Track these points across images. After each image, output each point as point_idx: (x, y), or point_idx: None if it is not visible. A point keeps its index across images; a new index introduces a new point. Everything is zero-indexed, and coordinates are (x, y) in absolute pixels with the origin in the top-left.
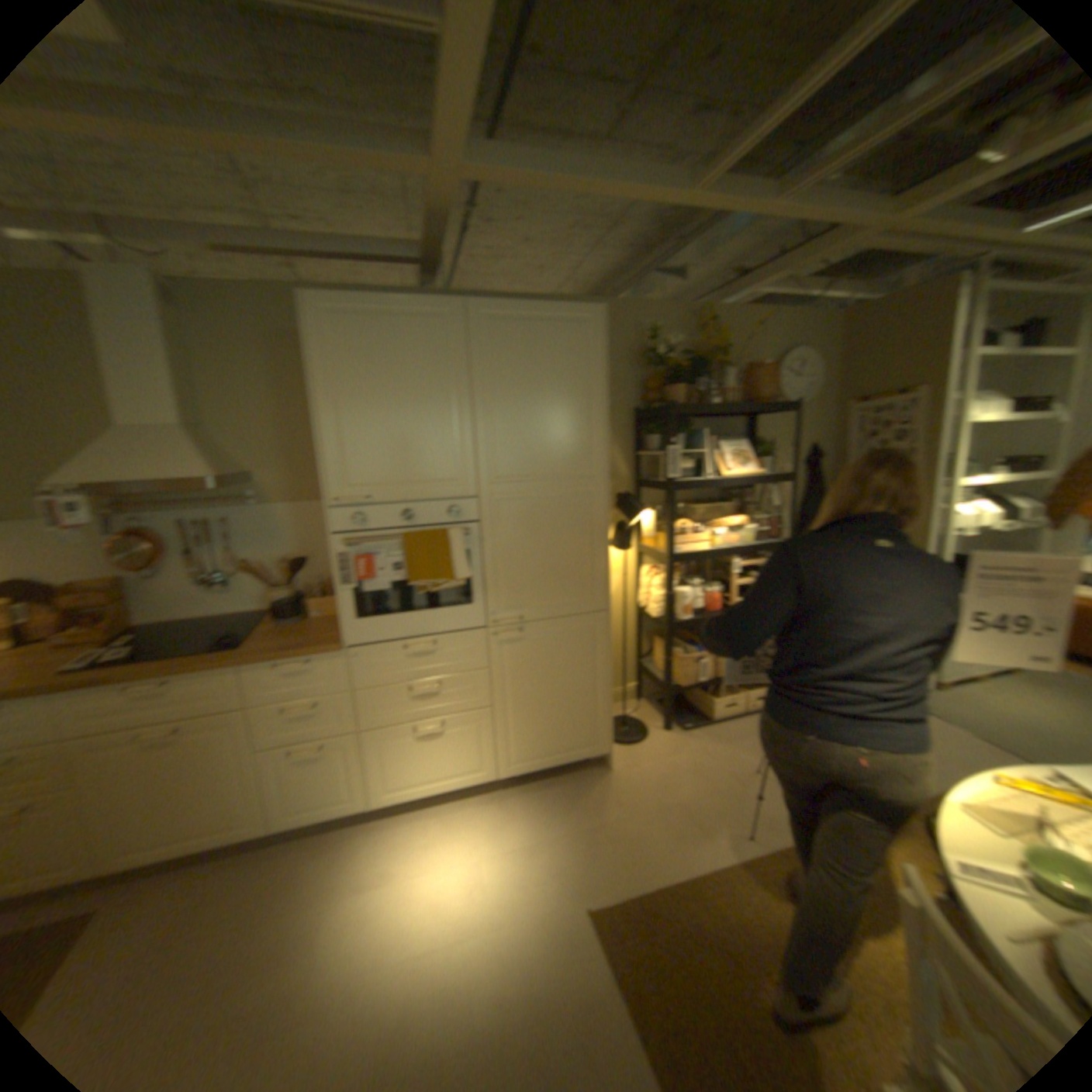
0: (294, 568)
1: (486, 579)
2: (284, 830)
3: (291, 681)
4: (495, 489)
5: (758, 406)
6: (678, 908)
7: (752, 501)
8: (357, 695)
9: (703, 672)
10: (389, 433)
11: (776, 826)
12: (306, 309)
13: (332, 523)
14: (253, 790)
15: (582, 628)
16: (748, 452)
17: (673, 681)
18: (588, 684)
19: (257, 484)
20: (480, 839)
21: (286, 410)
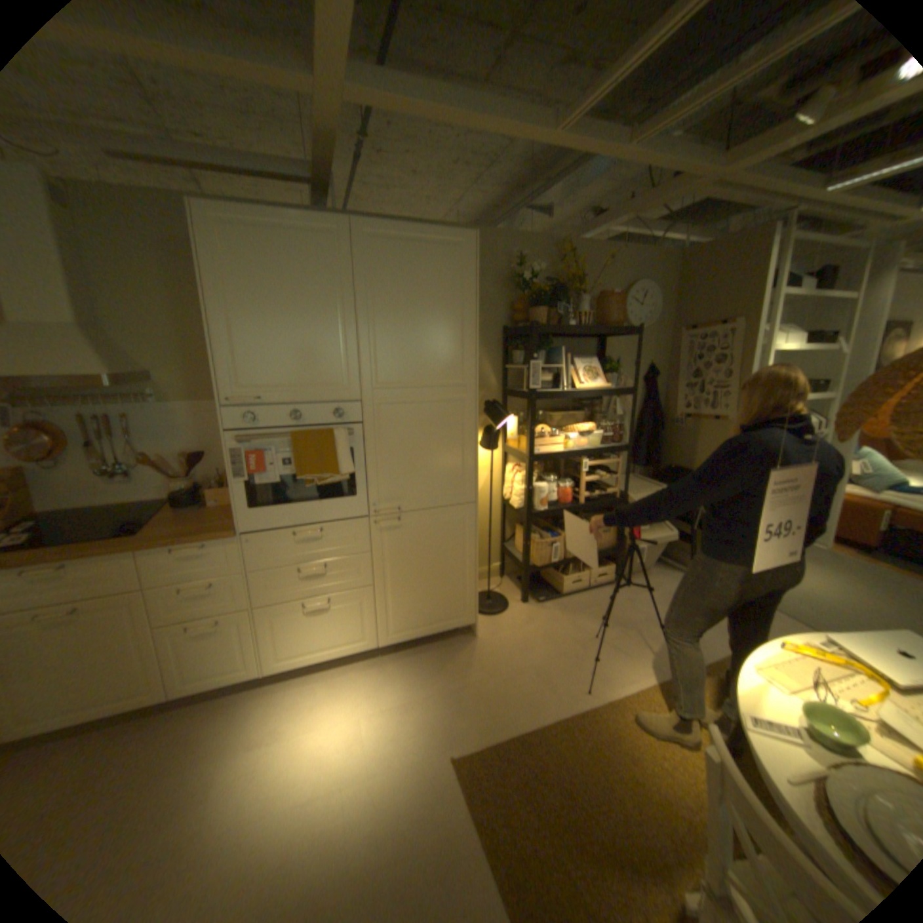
0: (188, 462)
1: (366, 475)
2: (179, 698)
3: (183, 565)
4: (374, 394)
5: (606, 329)
6: (525, 753)
7: (598, 411)
8: (247, 577)
9: (554, 554)
10: (275, 340)
11: (608, 682)
12: (193, 217)
13: (221, 421)
14: (148, 664)
15: (451, 517)
16: (597, 368)
17: (528, 562)
18: (456, 565)
19: (152, 383)
20: (359, 700)
21: (179, 315)
